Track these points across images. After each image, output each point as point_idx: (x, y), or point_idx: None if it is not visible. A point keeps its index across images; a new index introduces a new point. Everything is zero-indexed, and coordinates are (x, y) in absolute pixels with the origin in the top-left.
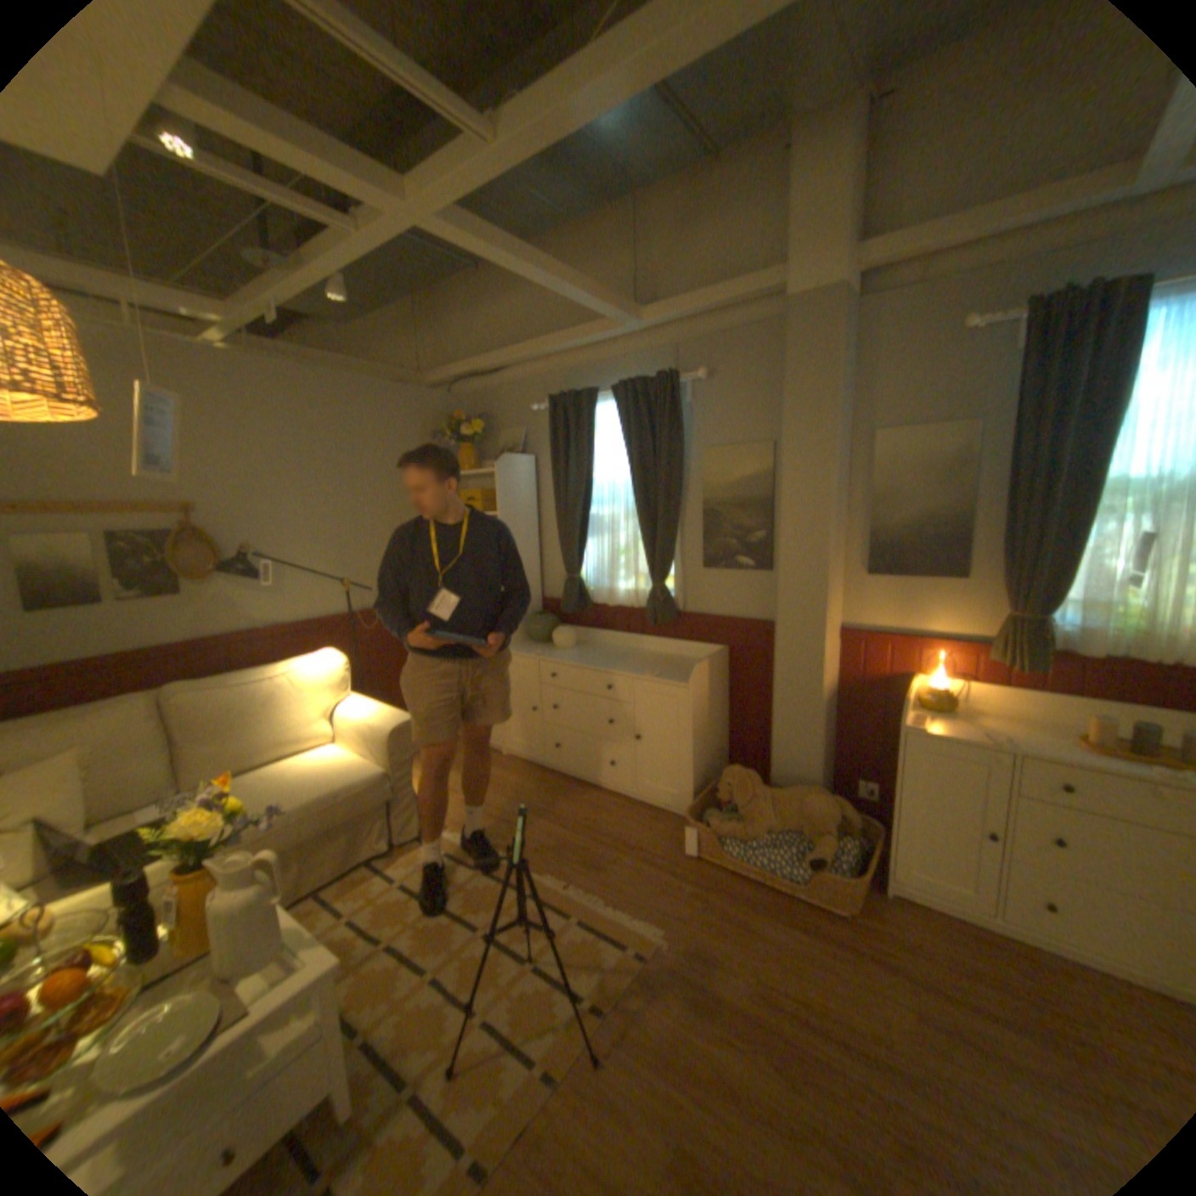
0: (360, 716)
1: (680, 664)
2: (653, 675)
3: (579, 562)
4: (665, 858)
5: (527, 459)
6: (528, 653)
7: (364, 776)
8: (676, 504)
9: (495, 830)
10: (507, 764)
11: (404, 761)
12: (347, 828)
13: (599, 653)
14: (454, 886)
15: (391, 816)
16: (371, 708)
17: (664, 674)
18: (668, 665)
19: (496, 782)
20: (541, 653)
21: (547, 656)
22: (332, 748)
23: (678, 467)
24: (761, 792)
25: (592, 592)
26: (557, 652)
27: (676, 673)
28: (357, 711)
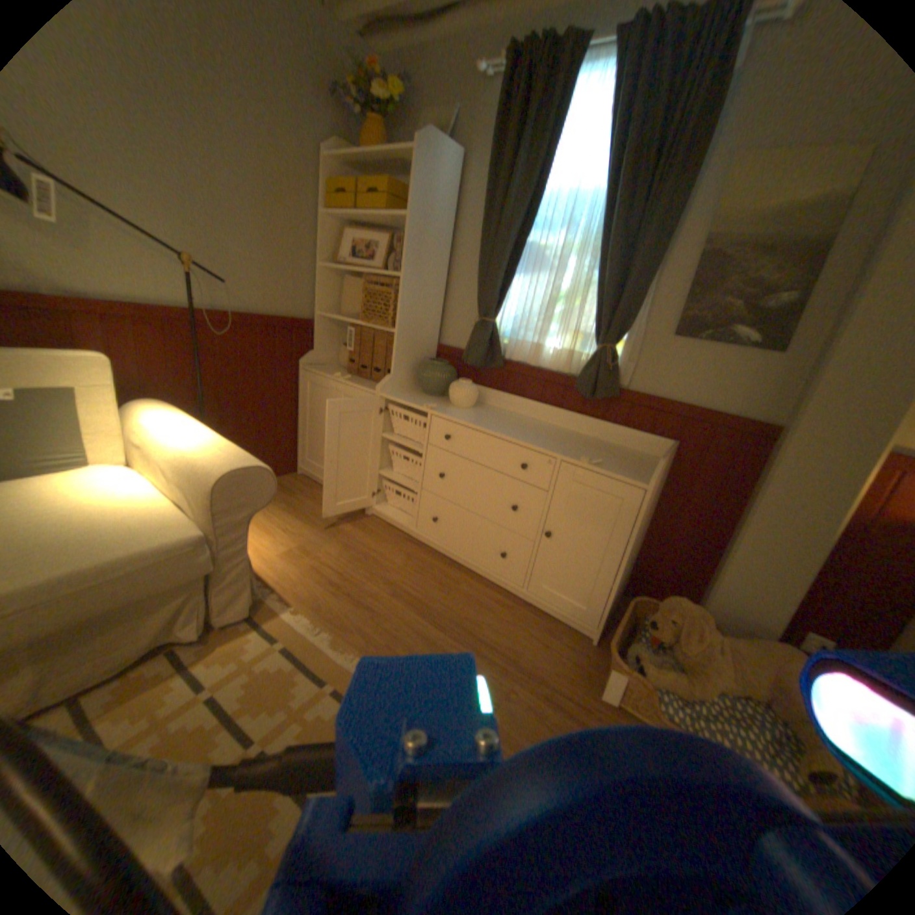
0: (182, 446)
1: (616, 453)
2: (596, 462)
3: (500, 303)
4: (573, 698)
5: (458, 148)
6: (419, 403)
7: (170, 537)
8: (672, 234)
9: (353, 617)
10: (370, 525)
11: (239, 520)
12: (137, 609)
13: (505, 419)
14: (290, 709)
15: (212, 590)
16: (202, 437)
17: (605, 463)
18: (602, 452)
19: (357, 546)
20: (437, 407)
21: (443, 411)
22: (141, 481)
23: (694, 174)
24: (717, 641)
25: (506, 345)
26: (454, 409)
27: (620, 464)
28: (181, 437)
